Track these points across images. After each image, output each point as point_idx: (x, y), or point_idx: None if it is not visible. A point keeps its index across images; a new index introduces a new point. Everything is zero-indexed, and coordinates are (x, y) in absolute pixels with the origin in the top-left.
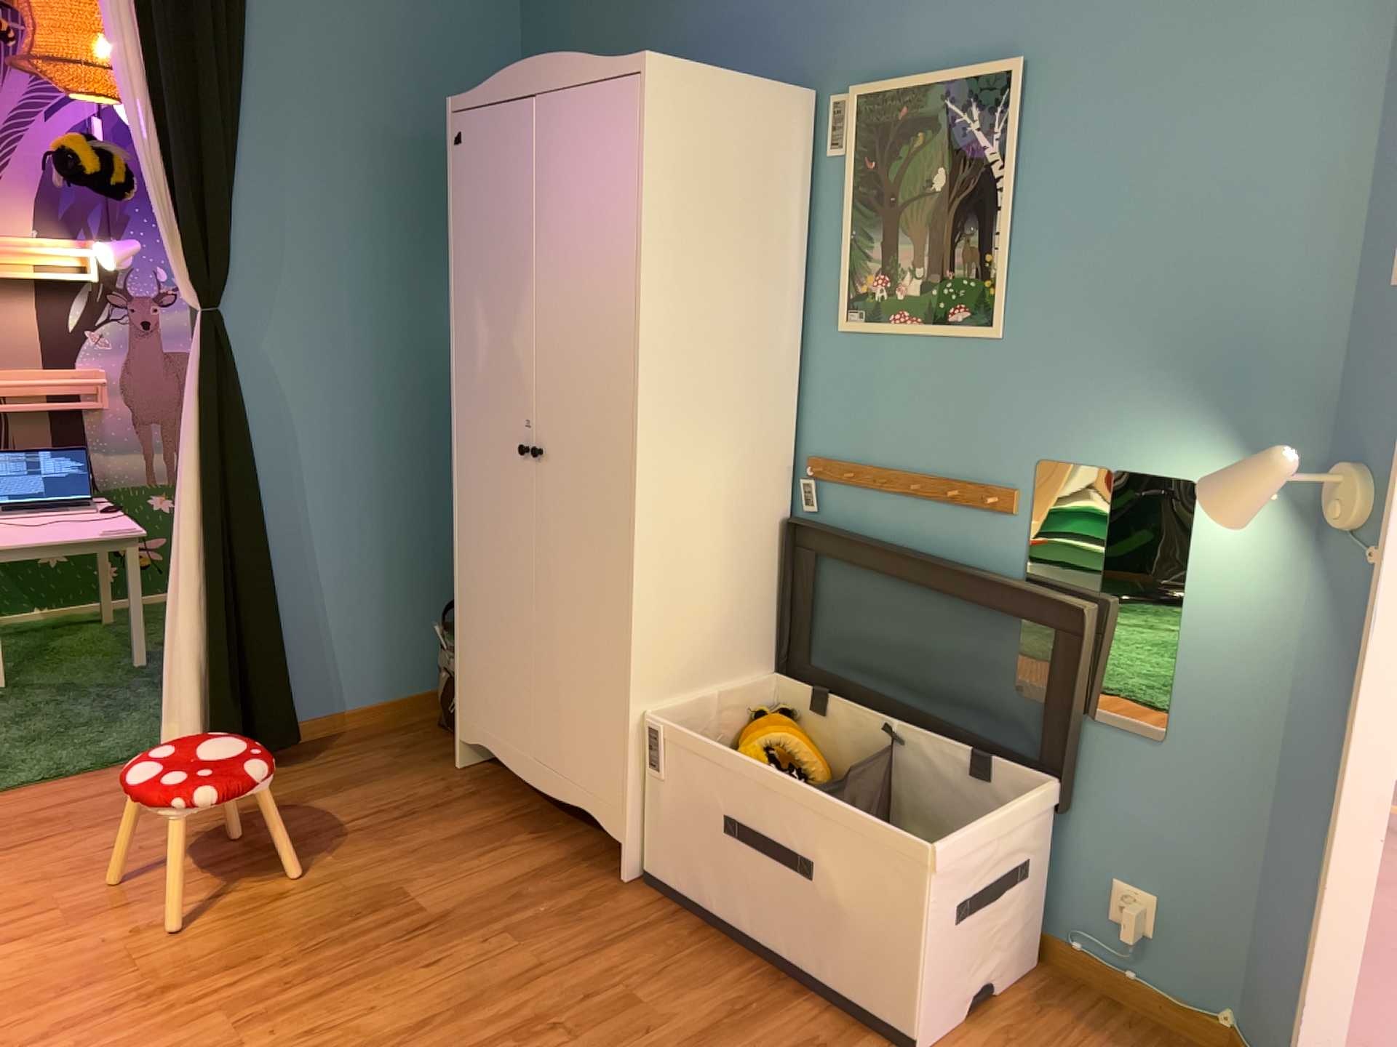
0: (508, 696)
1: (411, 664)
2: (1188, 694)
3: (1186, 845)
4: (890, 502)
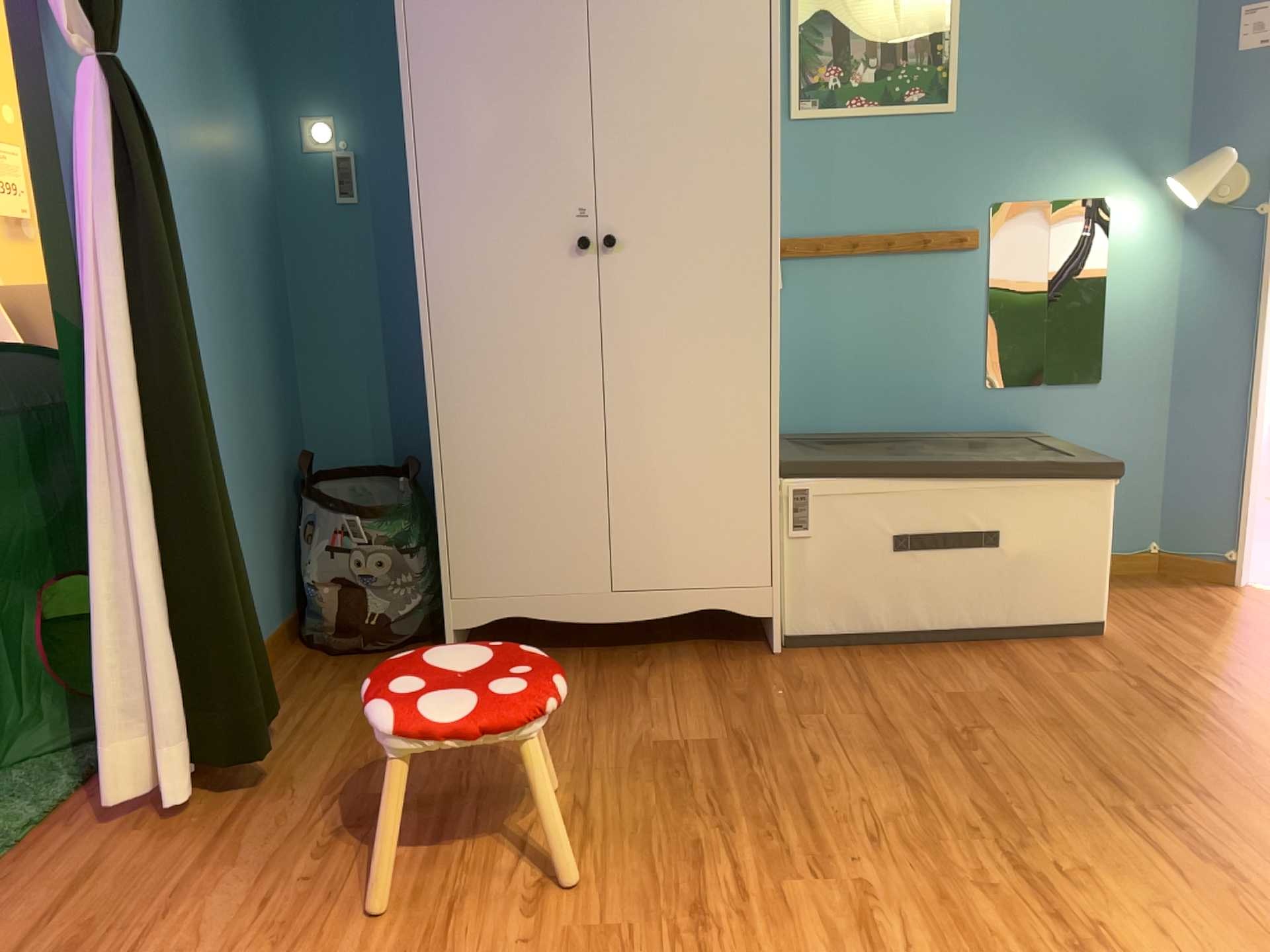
0: (560, 538)
1: (265, 595)
2: (1114, 344)
3: (1118, 447)
4: (856, 264)
